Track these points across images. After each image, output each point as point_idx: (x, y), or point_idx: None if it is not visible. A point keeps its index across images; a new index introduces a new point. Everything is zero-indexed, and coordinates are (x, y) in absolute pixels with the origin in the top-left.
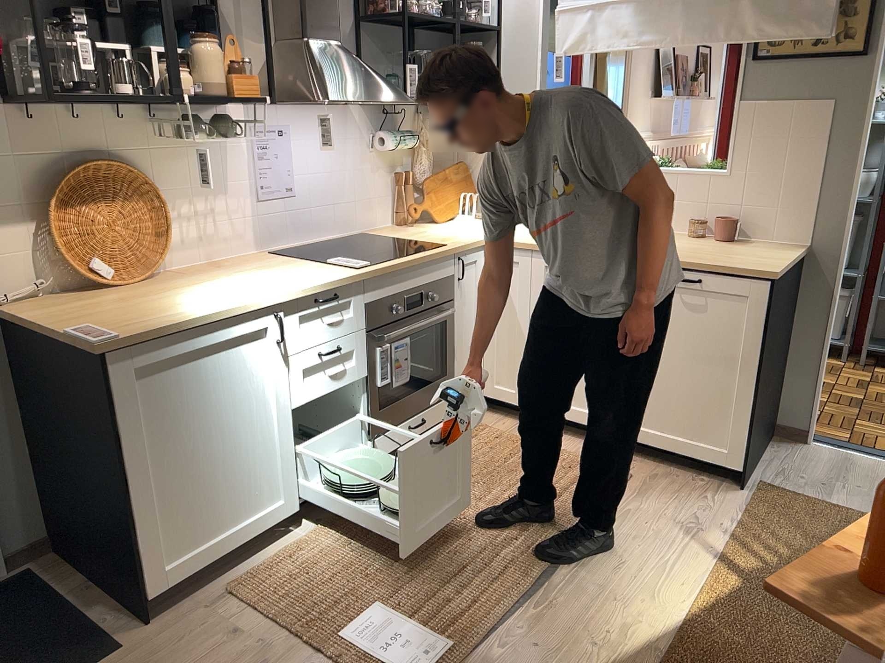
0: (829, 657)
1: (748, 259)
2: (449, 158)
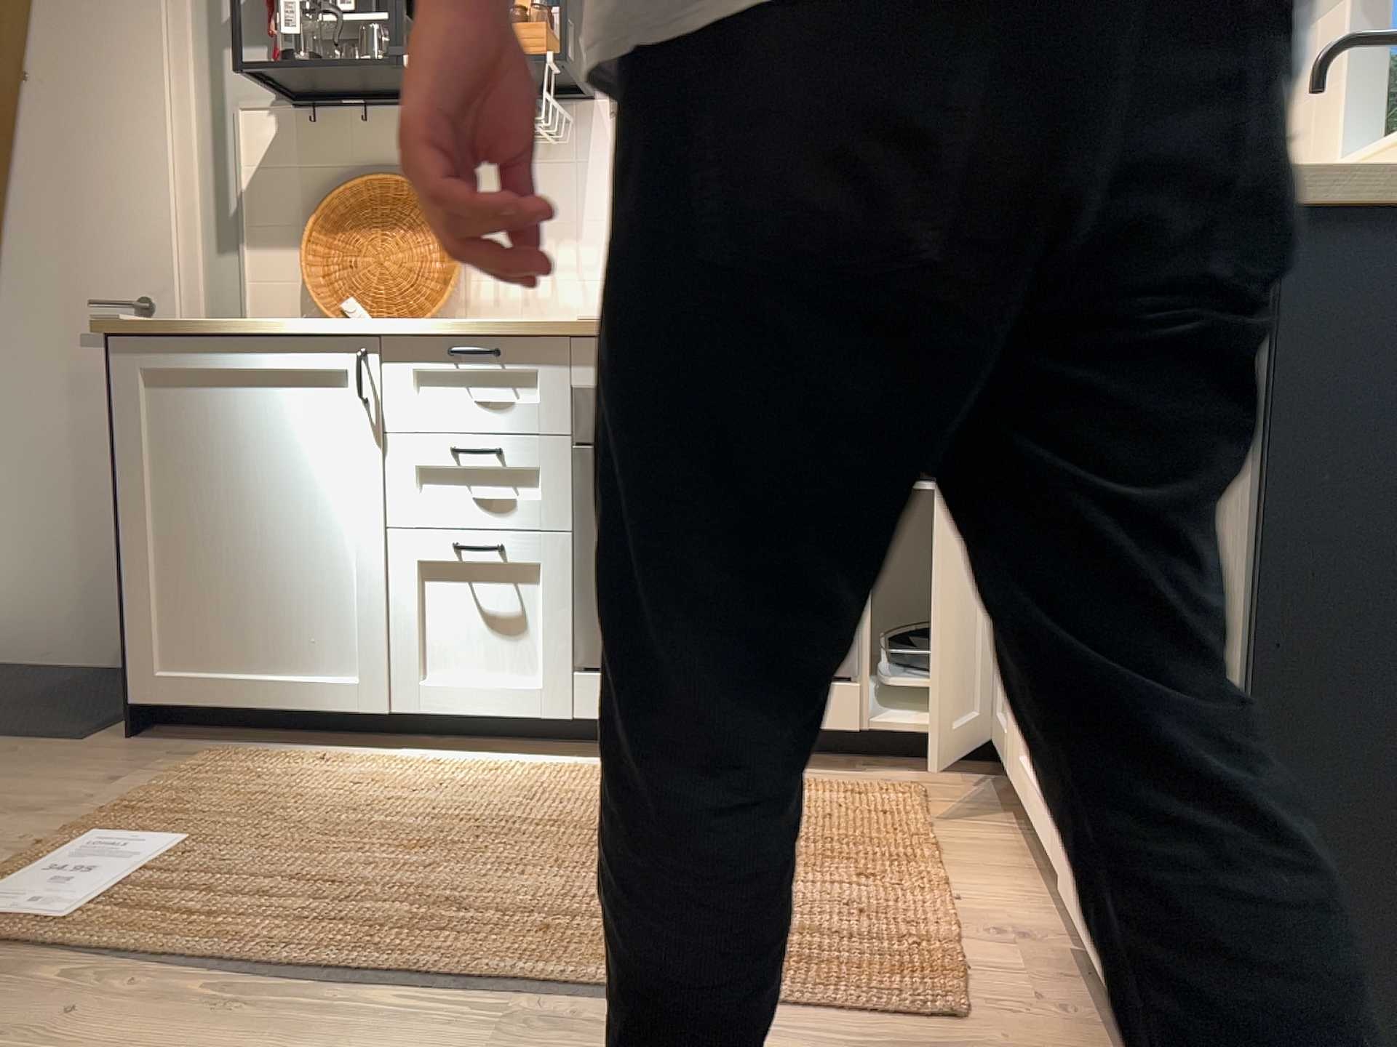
0: None
1: None
2: None
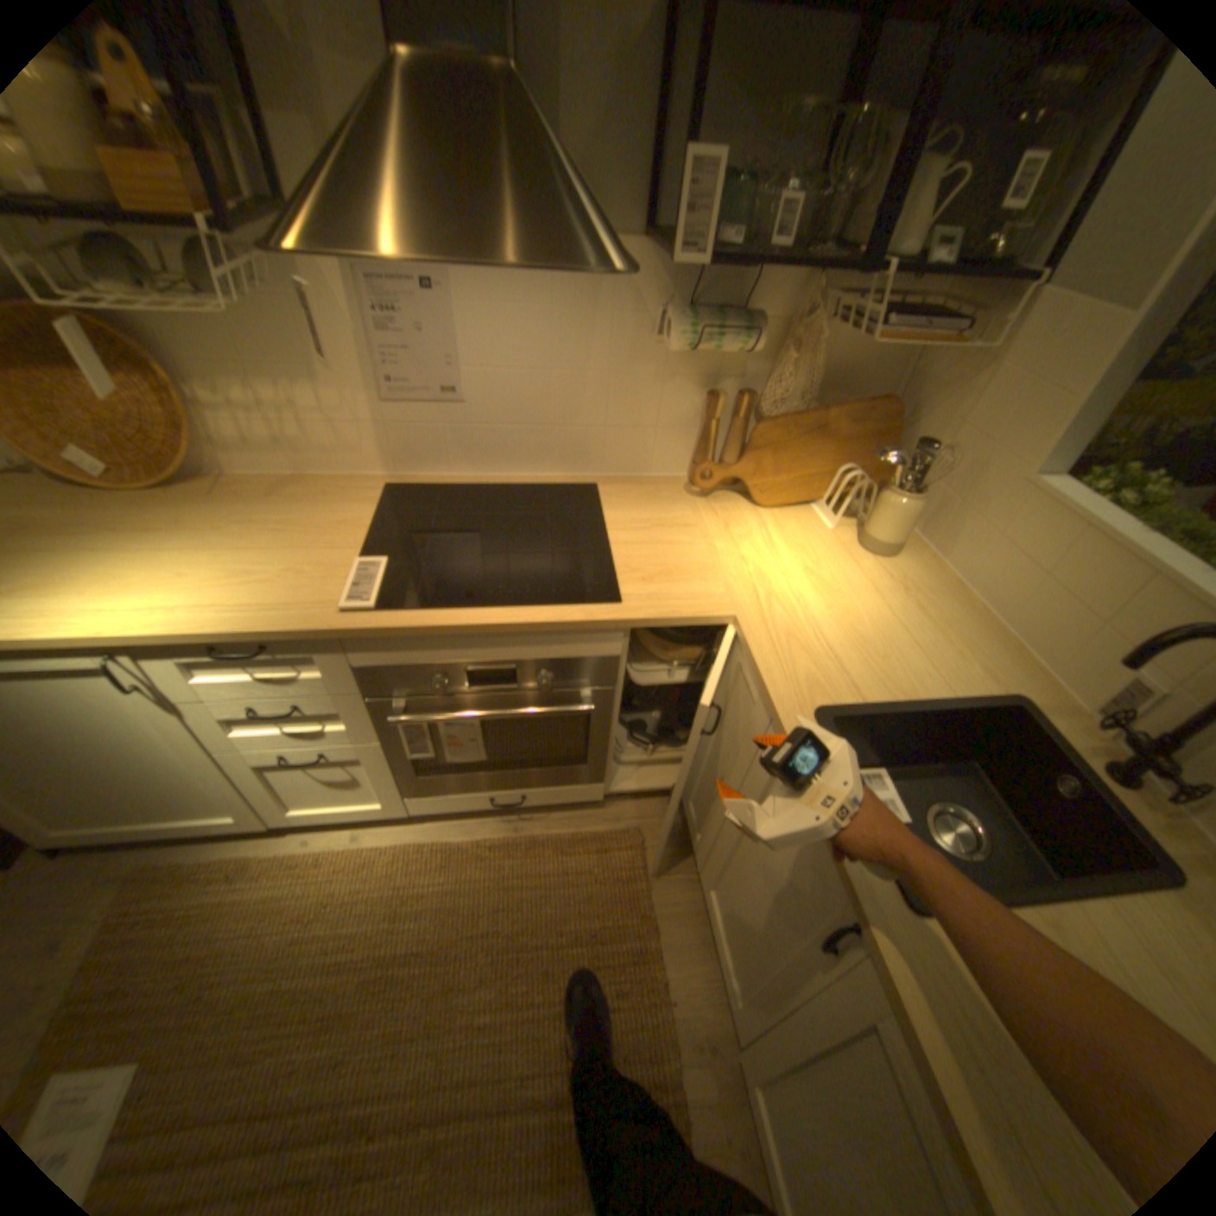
0: None
1: None
2: (883, 377)
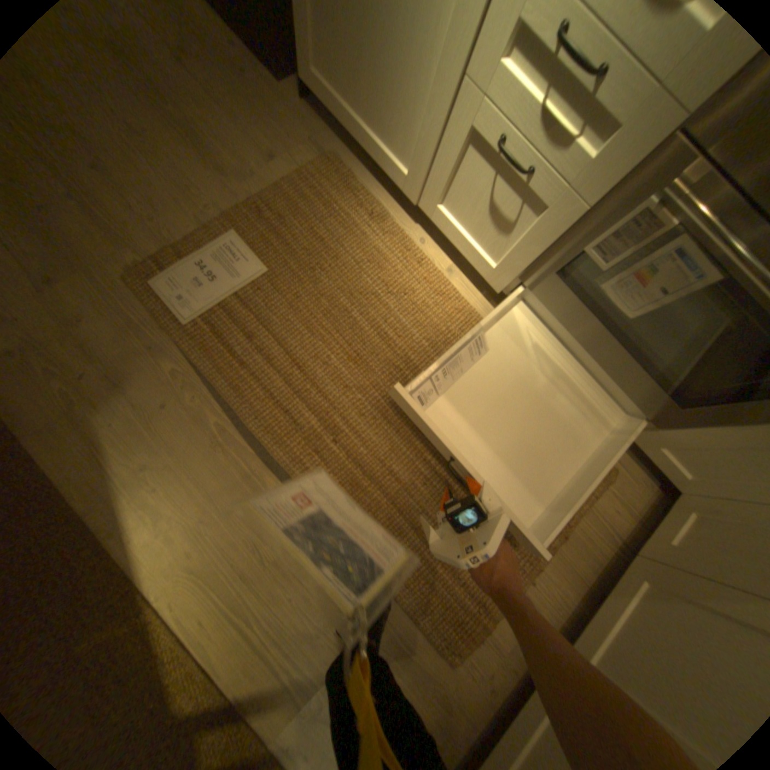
0: None
1: None
2: None
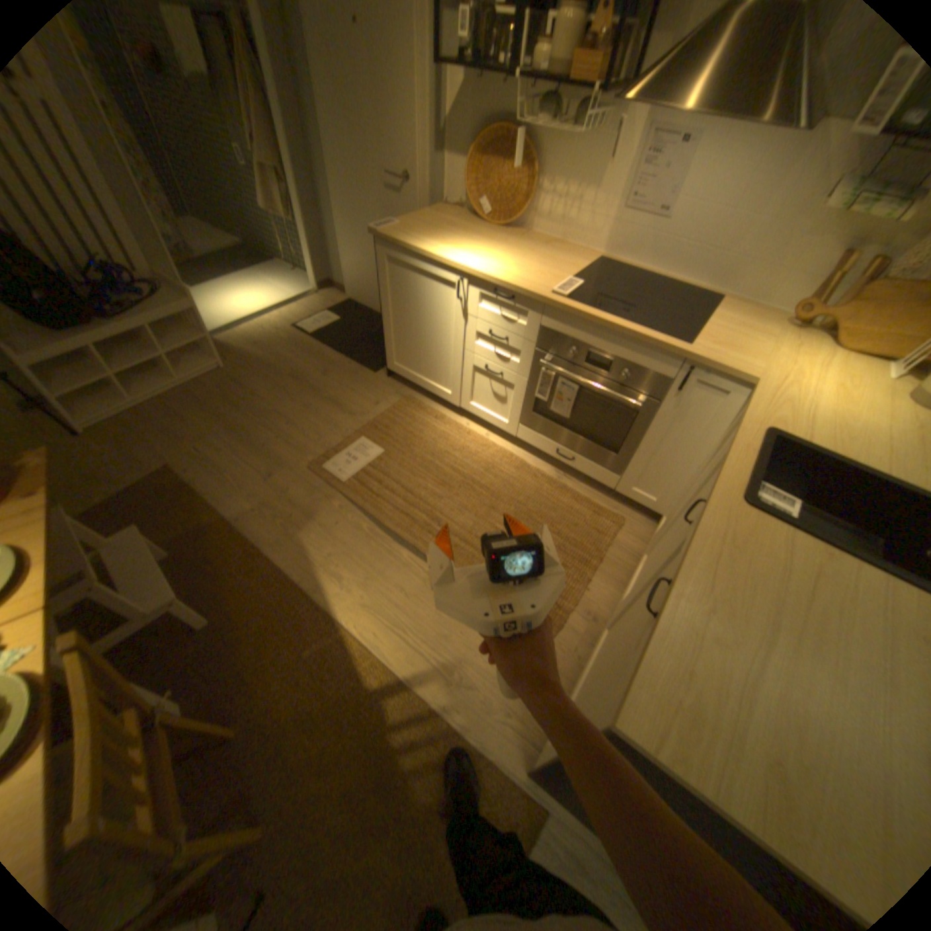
0: (270, 723)
1: (749, 725)
2: None
